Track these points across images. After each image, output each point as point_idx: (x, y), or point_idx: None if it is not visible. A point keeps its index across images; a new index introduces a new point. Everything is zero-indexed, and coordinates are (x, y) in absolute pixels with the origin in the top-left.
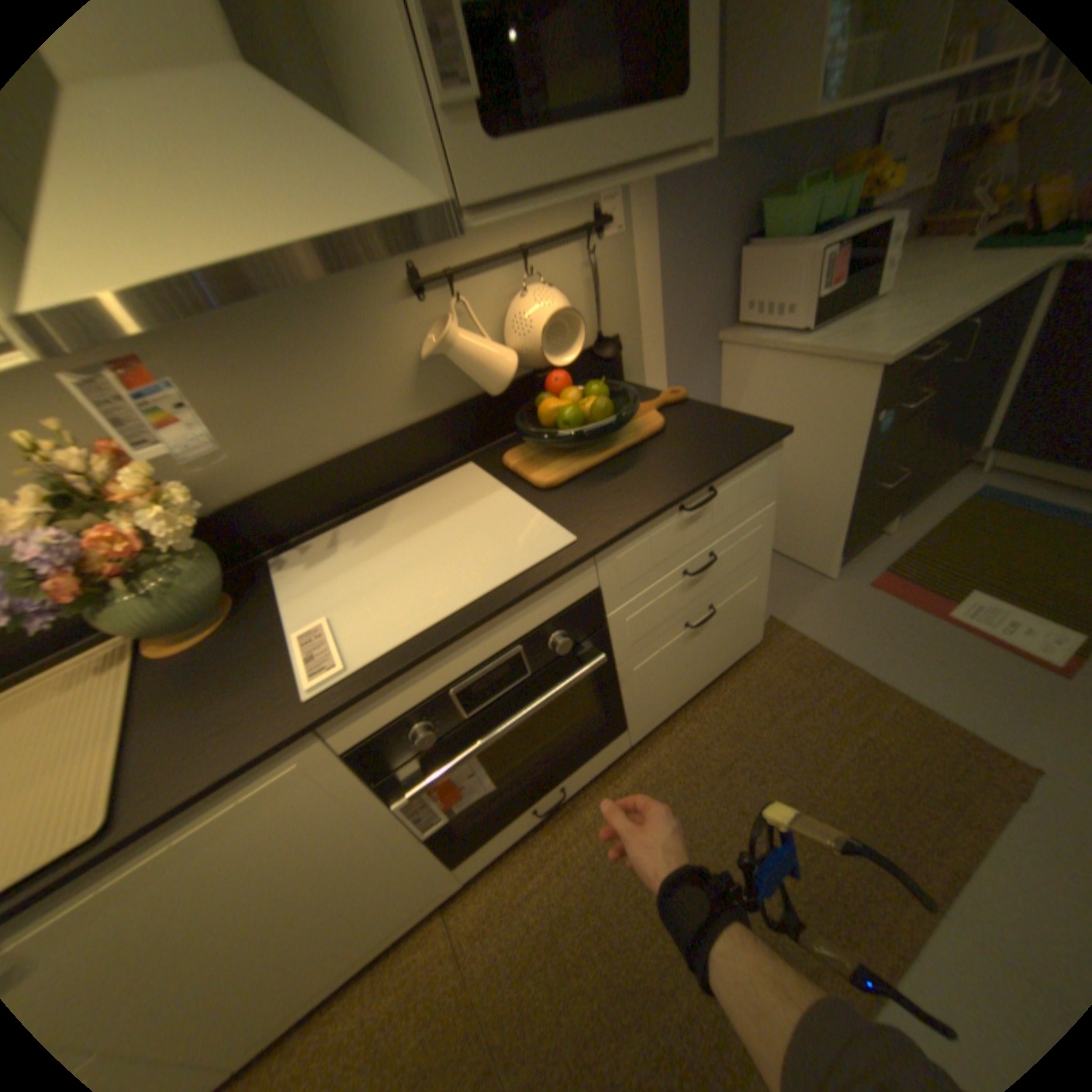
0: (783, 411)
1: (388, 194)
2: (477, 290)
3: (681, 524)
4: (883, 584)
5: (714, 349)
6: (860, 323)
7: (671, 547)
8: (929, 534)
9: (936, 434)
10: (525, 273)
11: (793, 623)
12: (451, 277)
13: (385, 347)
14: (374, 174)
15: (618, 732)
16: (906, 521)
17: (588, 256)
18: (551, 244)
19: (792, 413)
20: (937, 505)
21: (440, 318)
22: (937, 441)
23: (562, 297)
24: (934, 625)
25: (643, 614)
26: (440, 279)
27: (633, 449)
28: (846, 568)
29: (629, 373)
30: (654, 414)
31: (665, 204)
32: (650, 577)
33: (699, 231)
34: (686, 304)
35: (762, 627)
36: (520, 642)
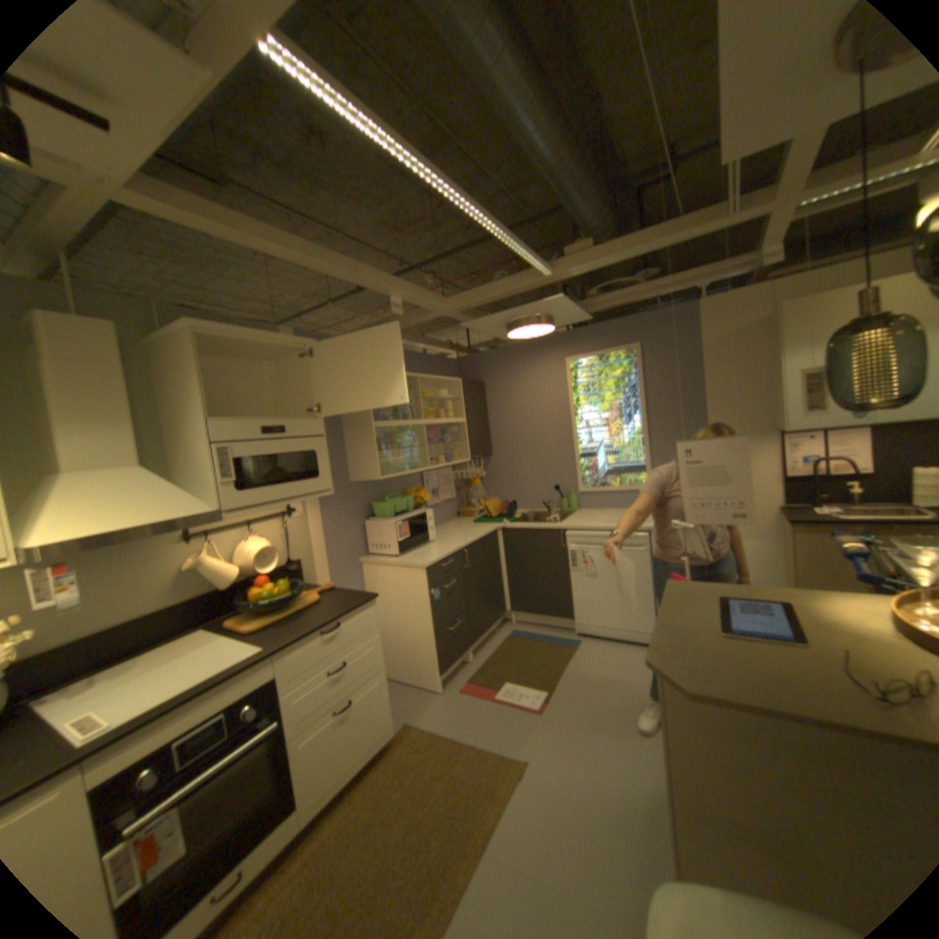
0: (394, 595)
1: (193, 507)
2: (221, 538)
3: (323, 642)
4: (465, 690)
5: (358, 566)
6: (420, 552)
7: (318, 656)
8: (488, 659)
9: (470, 602)
10: (248, 531)
11: (417, 725)
12: (207, 533)
13: (160, 565)
14: (188, 501)
15: (288, 811)
16: (478, 655)
17: (283, 524)
18: (264, 519)
19: (398, 595)
20: (493, 644)
21: (197, 551)
22: (473, 606)
23: (268, 541)
24: (487, 705)
25: (303, 701)
26: (201, 534)
27: (301, 611)
28: (448, 686)
29: (307, 578)
30: (317, 596)
31: (324, 504)
32: (306, 675)
33: (342, 514)
34: (338, 545)
35: (391, 723)
36: (222, 720)
